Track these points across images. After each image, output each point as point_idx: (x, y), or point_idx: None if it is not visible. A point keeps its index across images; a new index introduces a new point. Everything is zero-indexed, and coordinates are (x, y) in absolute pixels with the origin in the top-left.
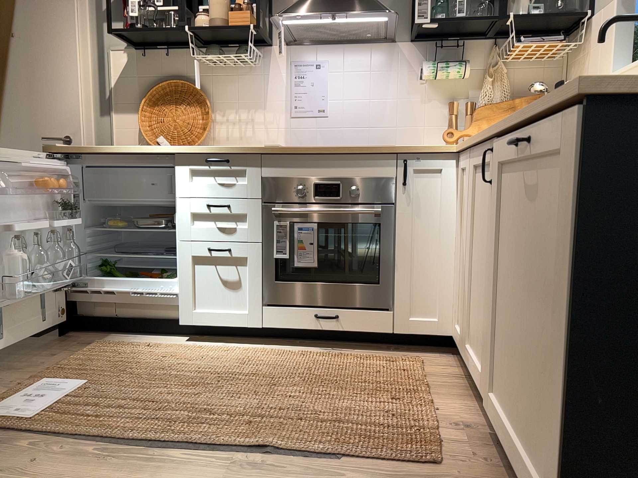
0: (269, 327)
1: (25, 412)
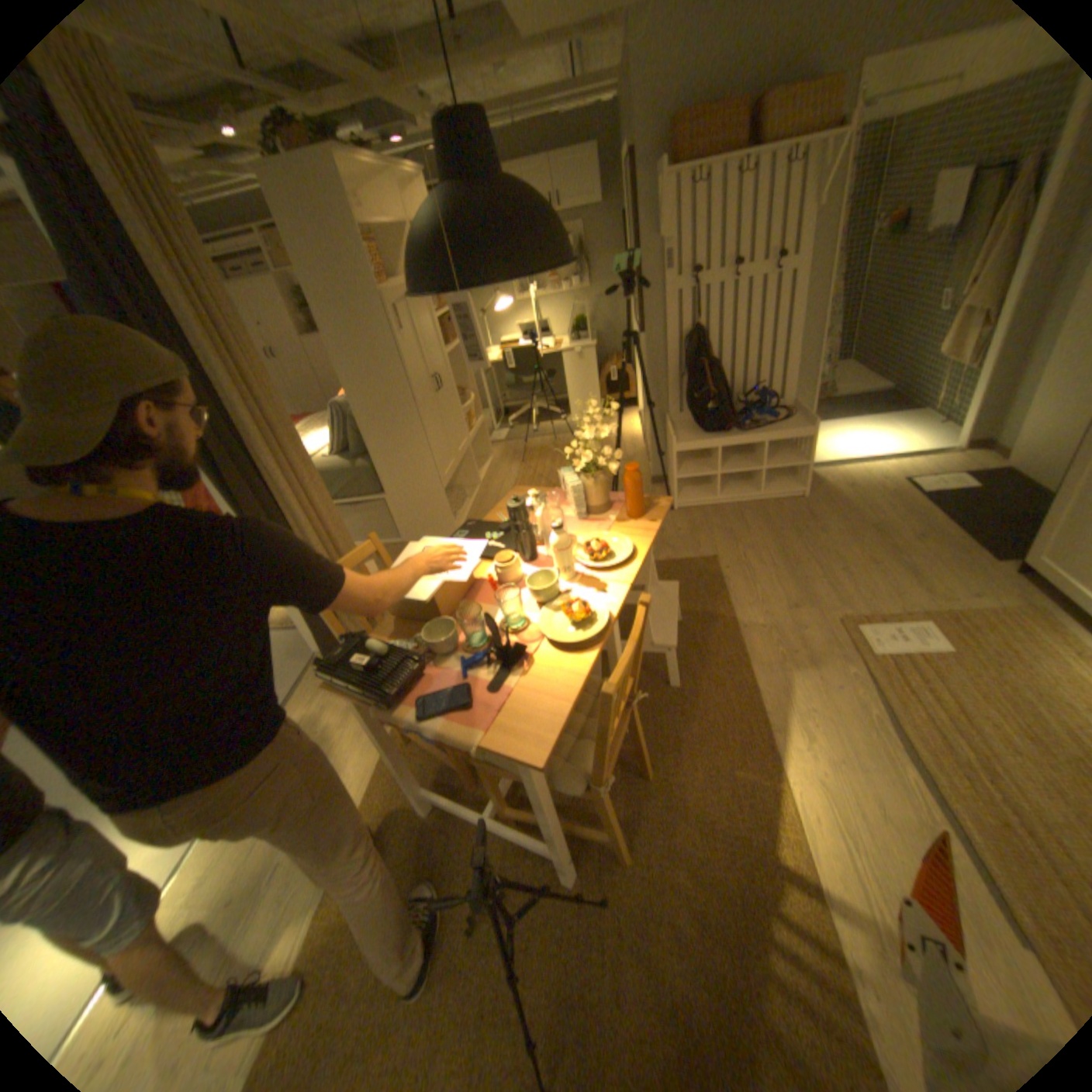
0: None
1: (882, 643)
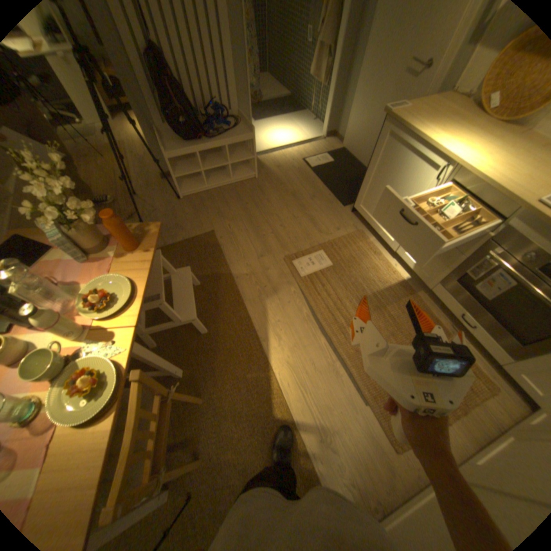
0: (435, 292)
1: (304, 269)
